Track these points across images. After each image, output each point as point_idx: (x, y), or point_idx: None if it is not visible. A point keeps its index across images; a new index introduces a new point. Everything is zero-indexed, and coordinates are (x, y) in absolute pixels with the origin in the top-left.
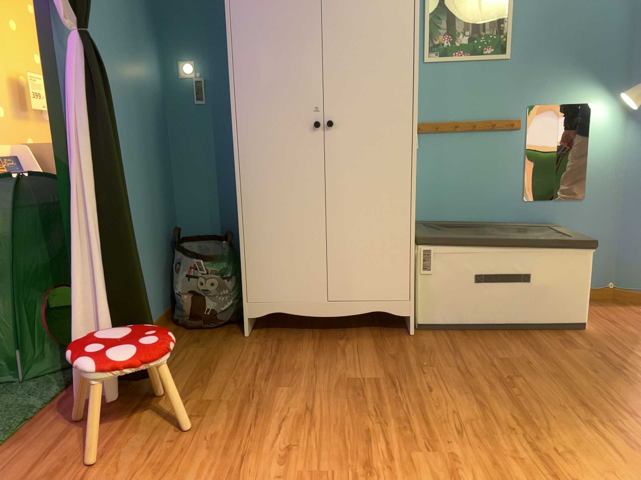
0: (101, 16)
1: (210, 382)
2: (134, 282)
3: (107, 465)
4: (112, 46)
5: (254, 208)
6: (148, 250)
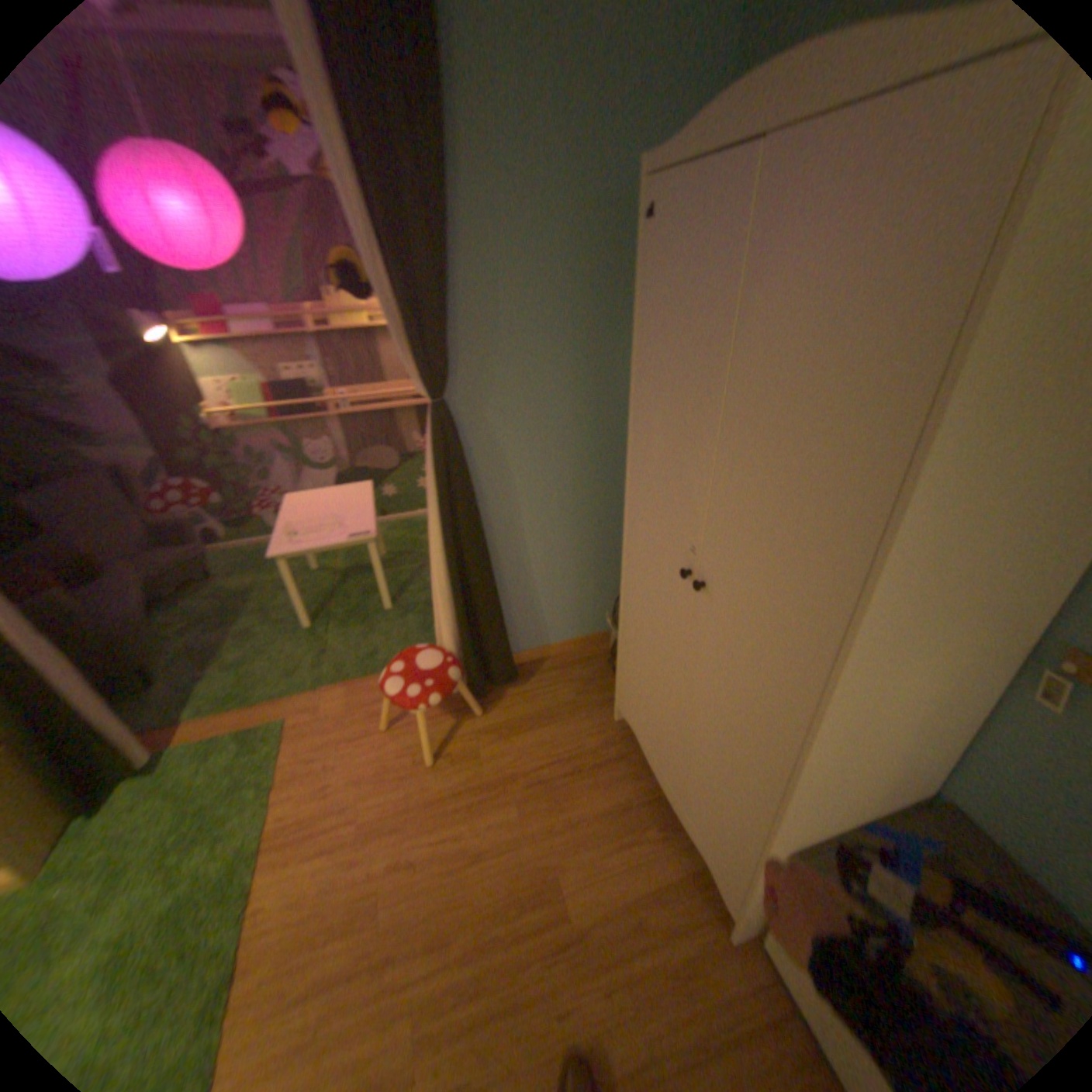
0: (532, 345)
1: (510, 744)
2: (480, 628)
3: (383, 746)
4: (553, 374)
5: (631, 619)
6: (590, 578)
